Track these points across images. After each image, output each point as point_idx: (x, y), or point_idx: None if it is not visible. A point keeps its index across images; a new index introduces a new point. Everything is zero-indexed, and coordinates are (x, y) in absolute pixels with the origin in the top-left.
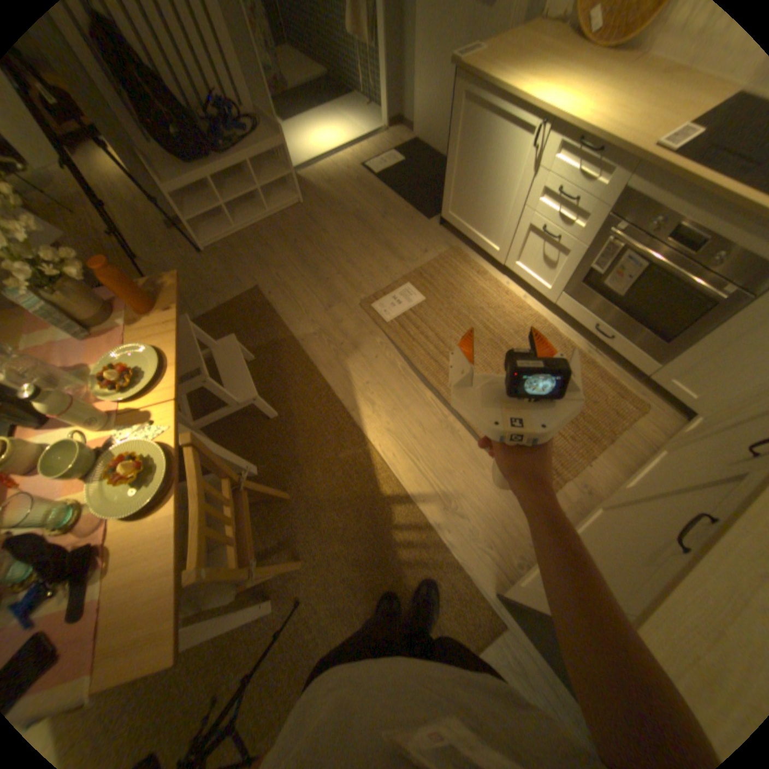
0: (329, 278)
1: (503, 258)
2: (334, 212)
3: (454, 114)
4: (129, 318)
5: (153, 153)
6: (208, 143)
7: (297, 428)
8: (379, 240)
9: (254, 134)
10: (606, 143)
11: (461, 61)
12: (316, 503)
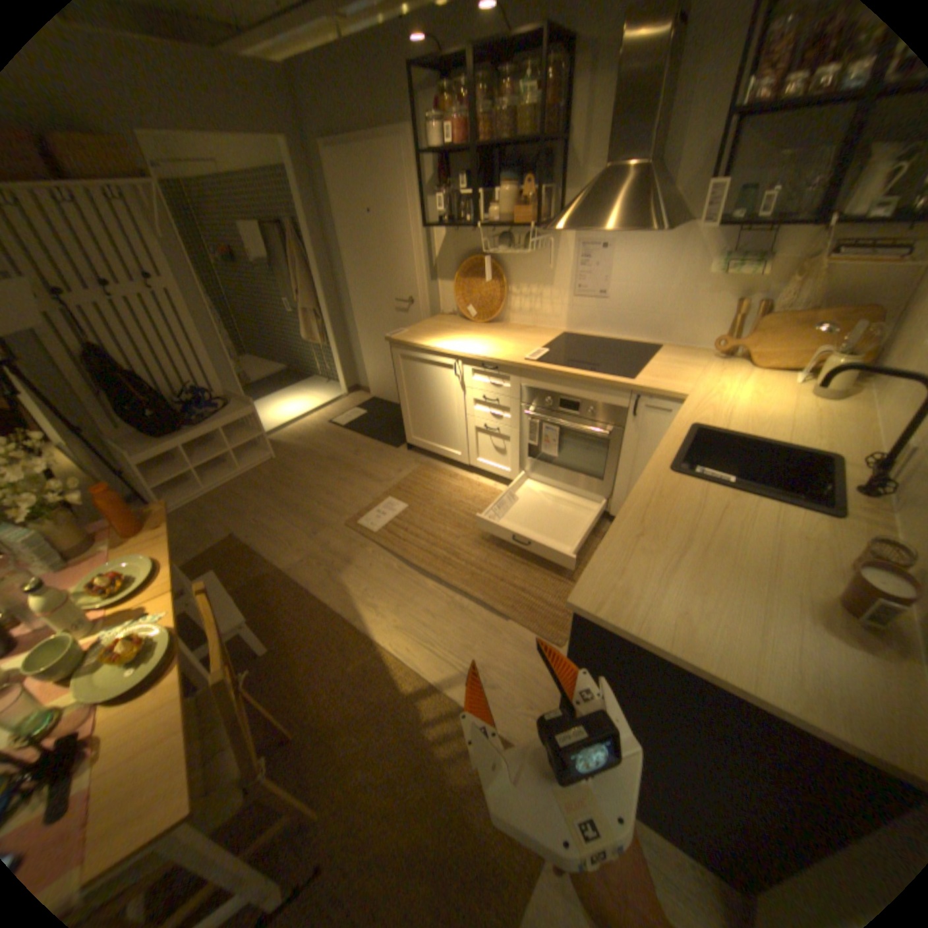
0: (311, 510)
1: (466, 459)
2: (308, 459)
3: (396, 370)
4: (114, 543)
5: (121, 436)
6: (180, 420)
7: (292, 657)
8: (355, 471)
9: (226, 408)
10: (497, 364)
11: (392, 339)
12: (328, 731)
